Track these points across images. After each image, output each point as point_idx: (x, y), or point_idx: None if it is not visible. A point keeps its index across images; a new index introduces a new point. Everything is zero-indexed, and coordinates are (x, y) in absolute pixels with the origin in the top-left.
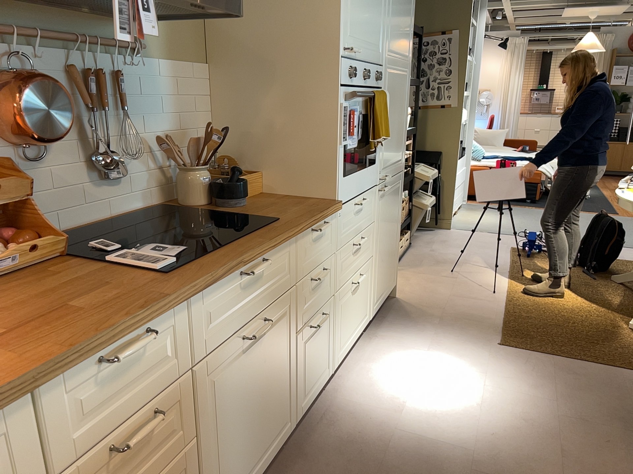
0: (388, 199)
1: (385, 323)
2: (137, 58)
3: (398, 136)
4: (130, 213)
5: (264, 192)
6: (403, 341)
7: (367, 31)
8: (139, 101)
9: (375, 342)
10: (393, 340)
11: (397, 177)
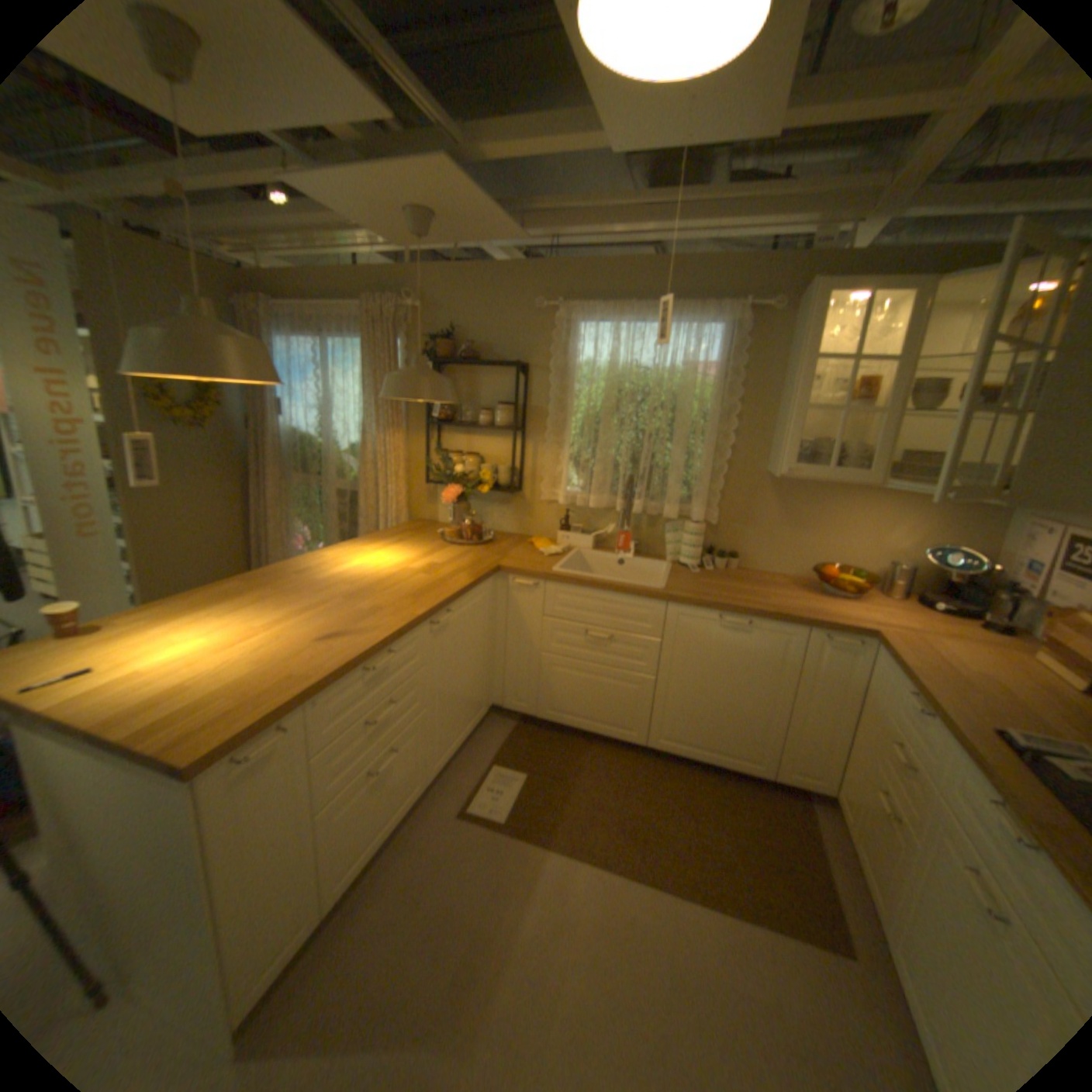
0: None
1: None
2: None
3: None
4: None
5: None
6: None
7: None
8: None
9: None
10: None
11: None
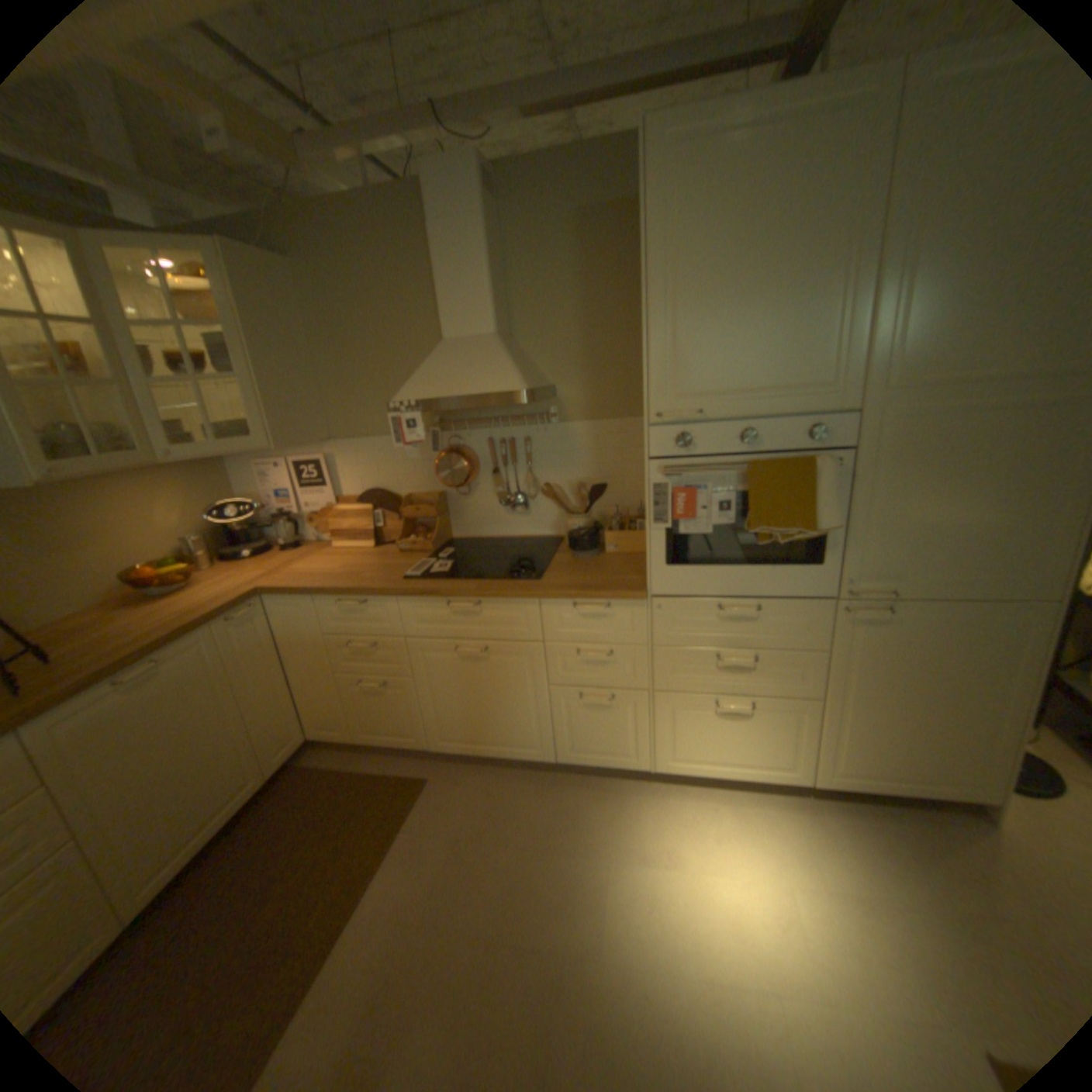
0: (908, 634)
1: (870, 823)
2: (548, 424)
3: (991, 530)
4: (537, 537)
5: (645, 553)
6: (832, 856)
7: (754, 371)
8: (551, 456)
9: (796, 817)
10: (824, 839)
11: (992, 606)
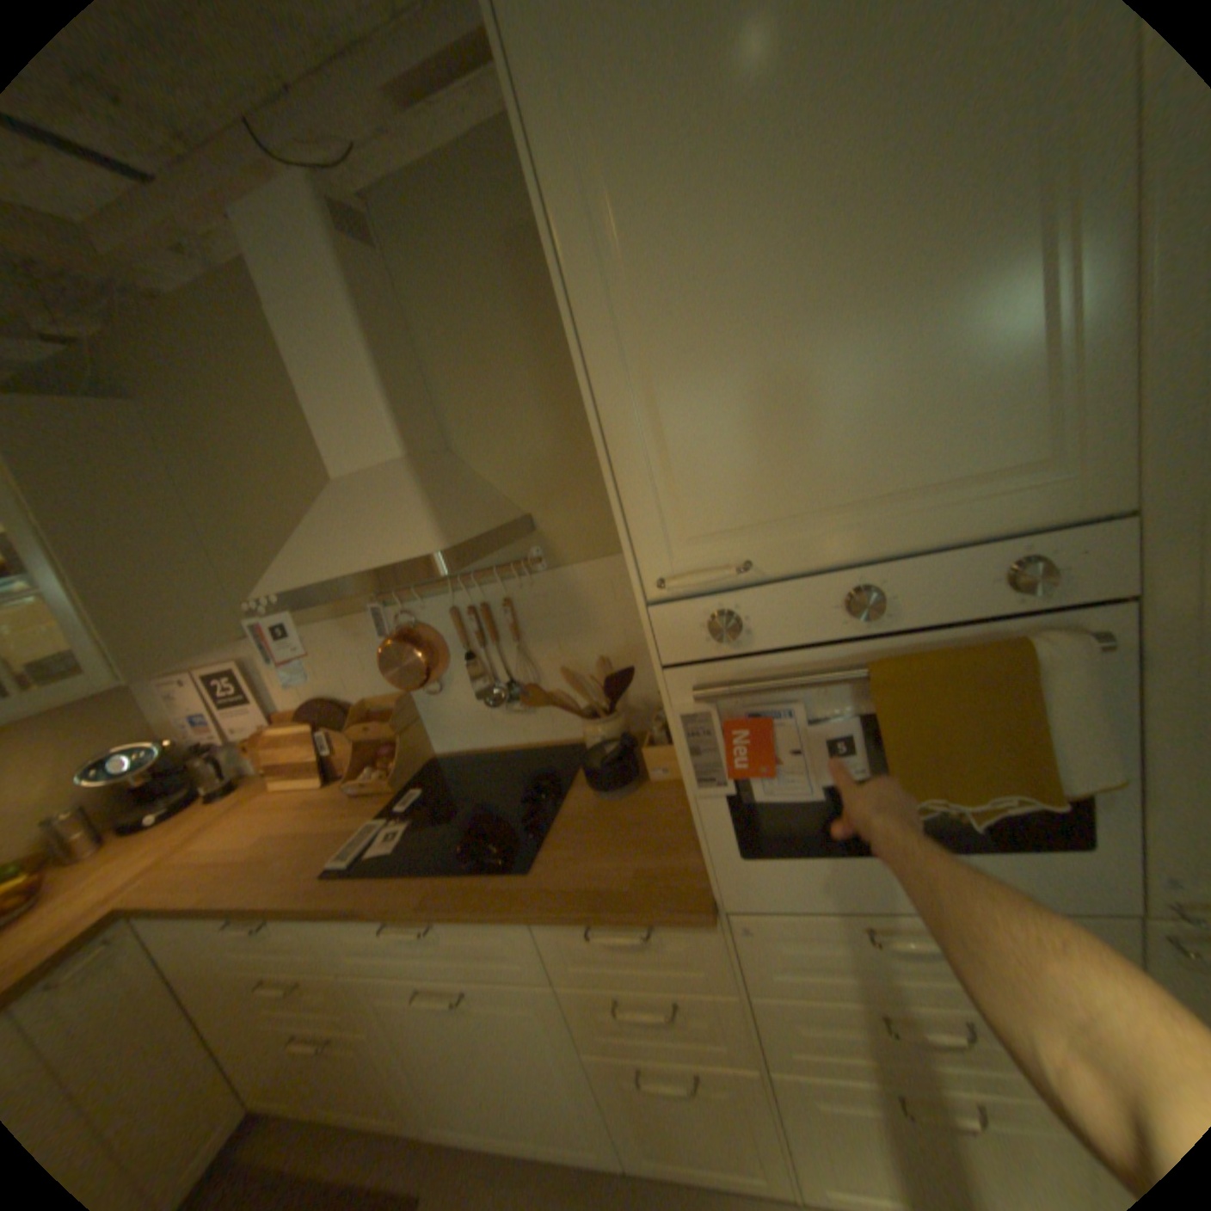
0: None
1: None
2: (533, 575)
3: None
4: (554, 745)
5: None
6: None
7: (851, 463)
8: (547, 622)
9: None
10: None
11: None
